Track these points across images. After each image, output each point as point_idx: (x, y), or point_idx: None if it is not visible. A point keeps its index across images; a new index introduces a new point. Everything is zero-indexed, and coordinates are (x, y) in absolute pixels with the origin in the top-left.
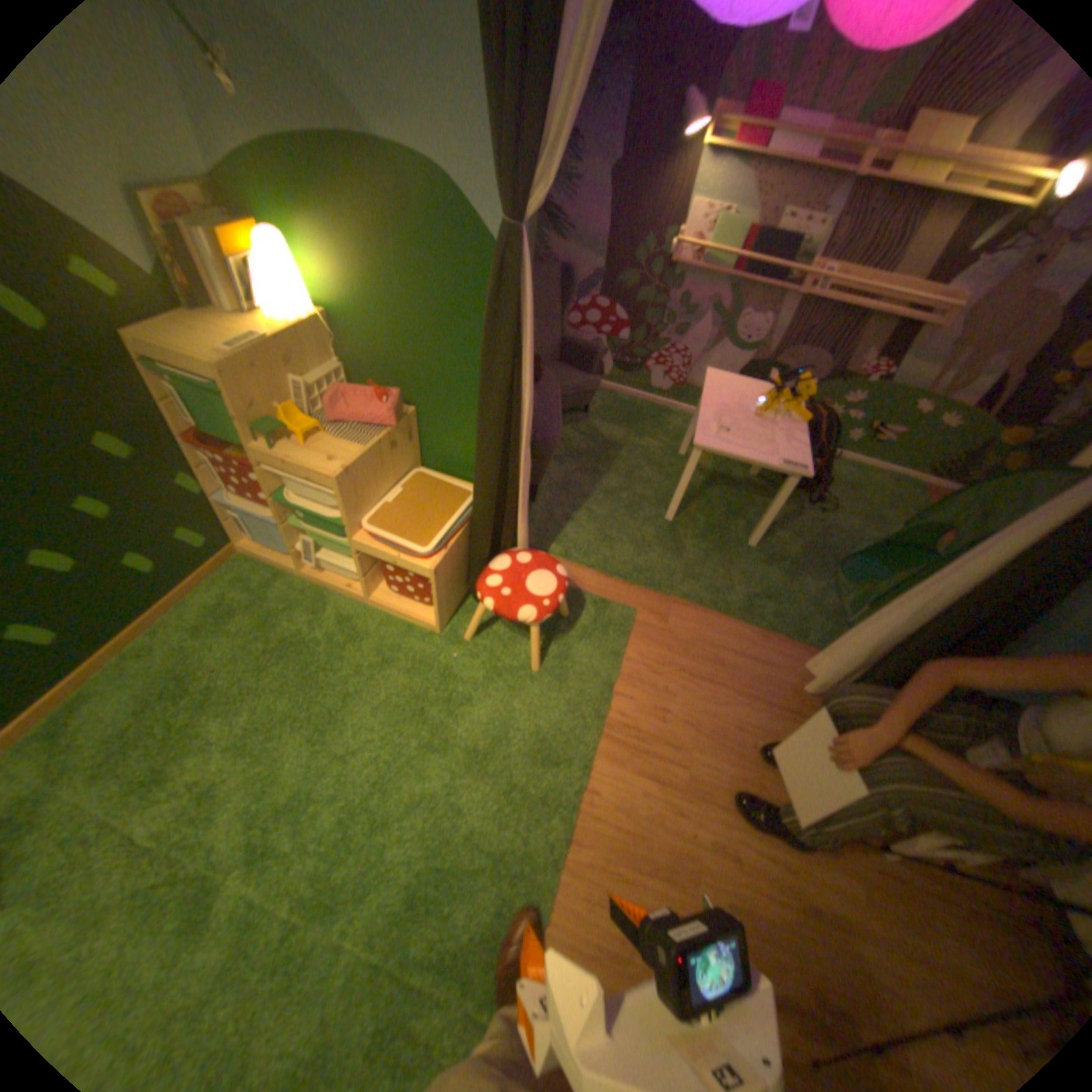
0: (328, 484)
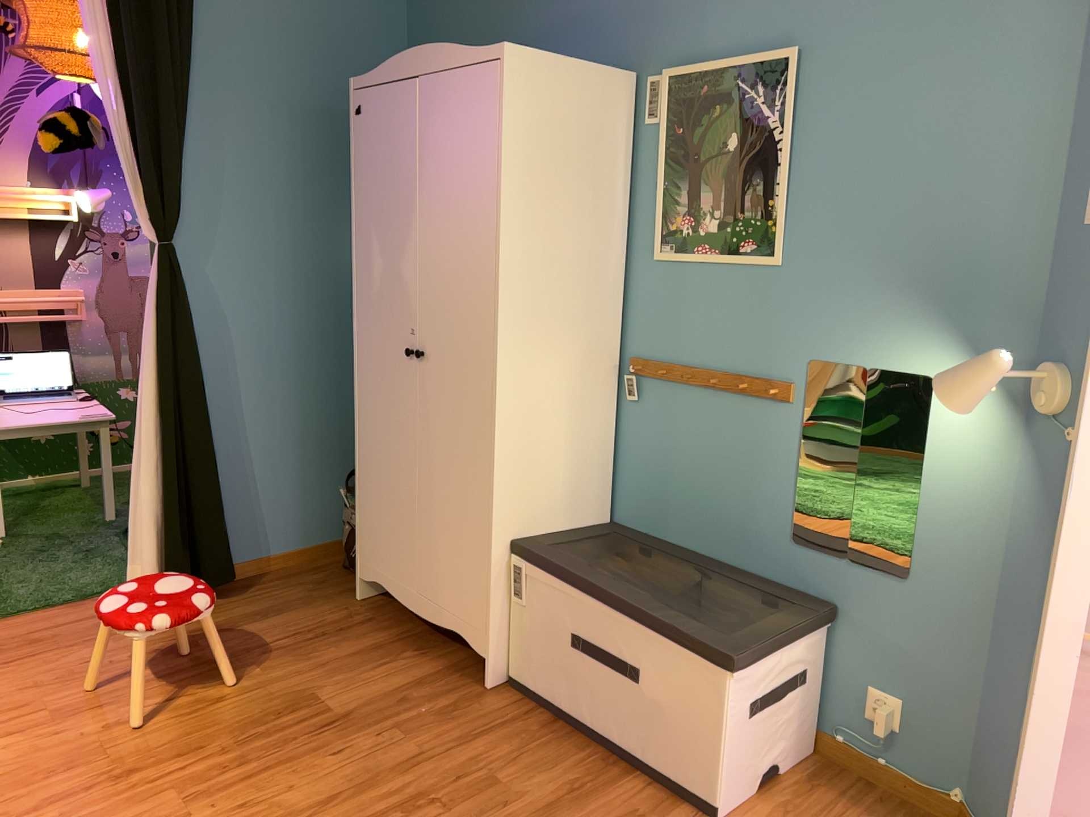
0: None
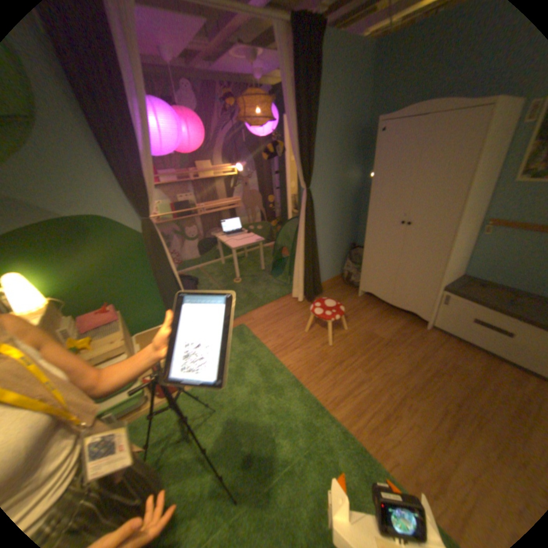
0: (119, 351)
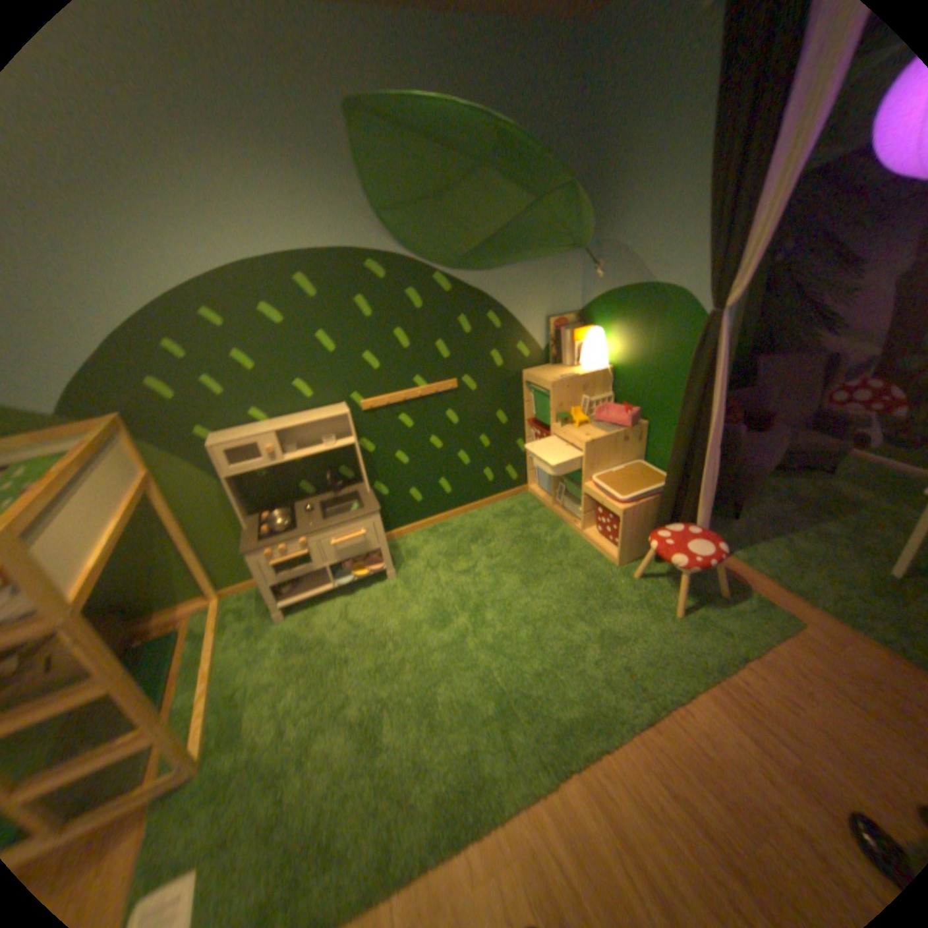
0: (580, 446)
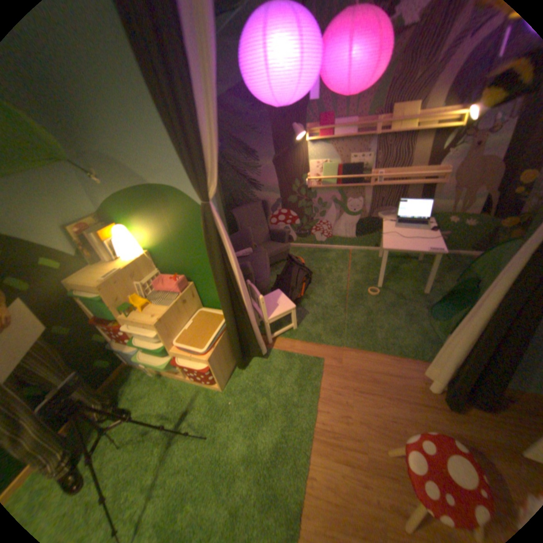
0: (151, 328)
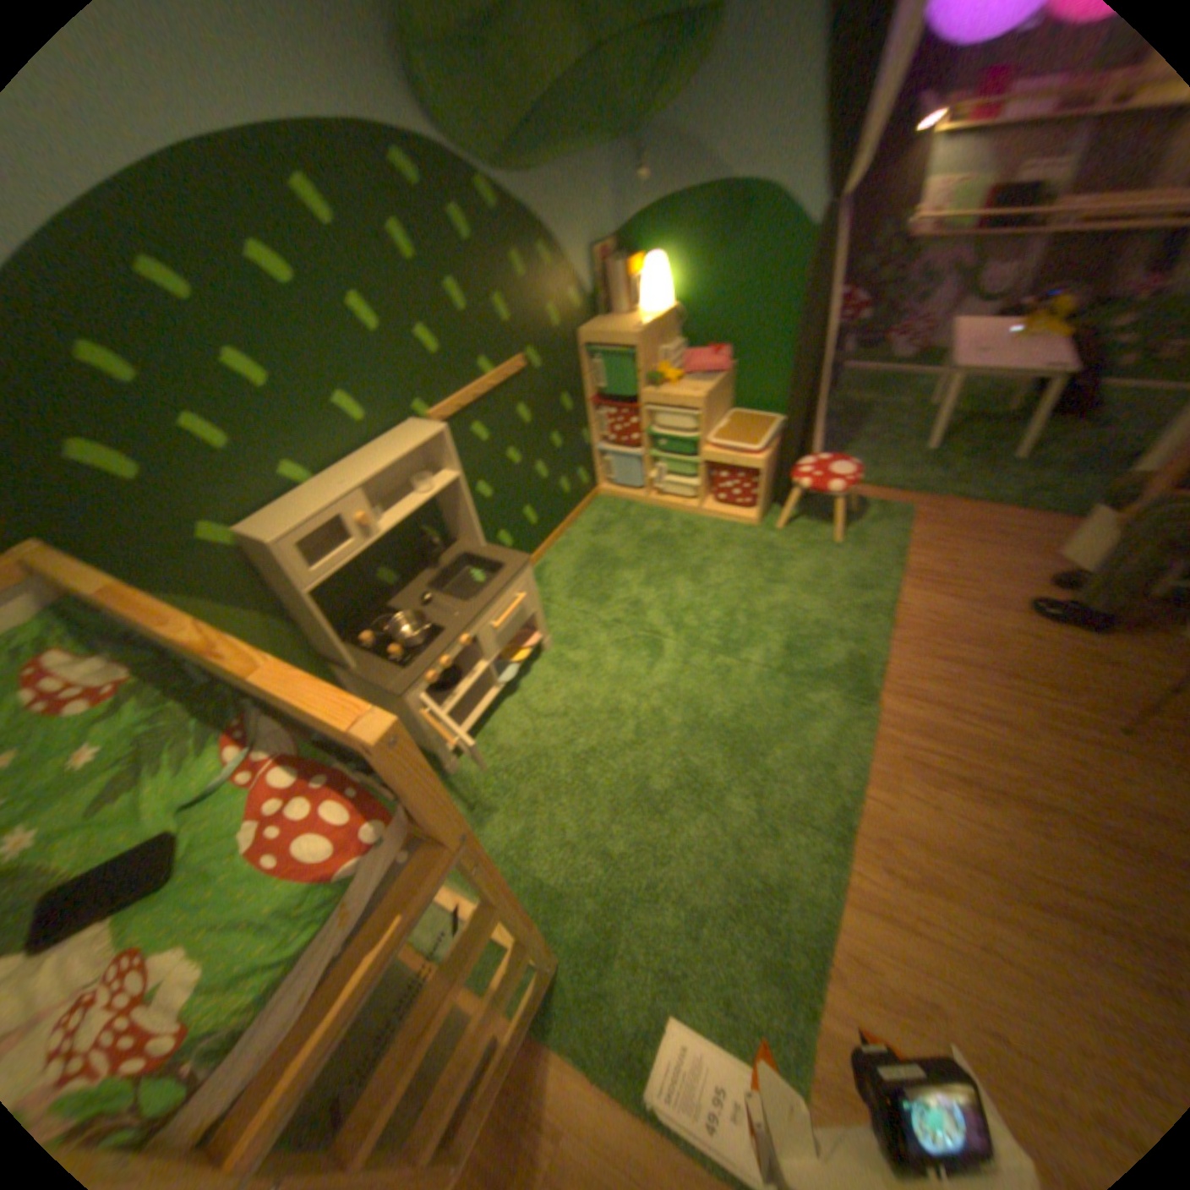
0: (694, 406)
